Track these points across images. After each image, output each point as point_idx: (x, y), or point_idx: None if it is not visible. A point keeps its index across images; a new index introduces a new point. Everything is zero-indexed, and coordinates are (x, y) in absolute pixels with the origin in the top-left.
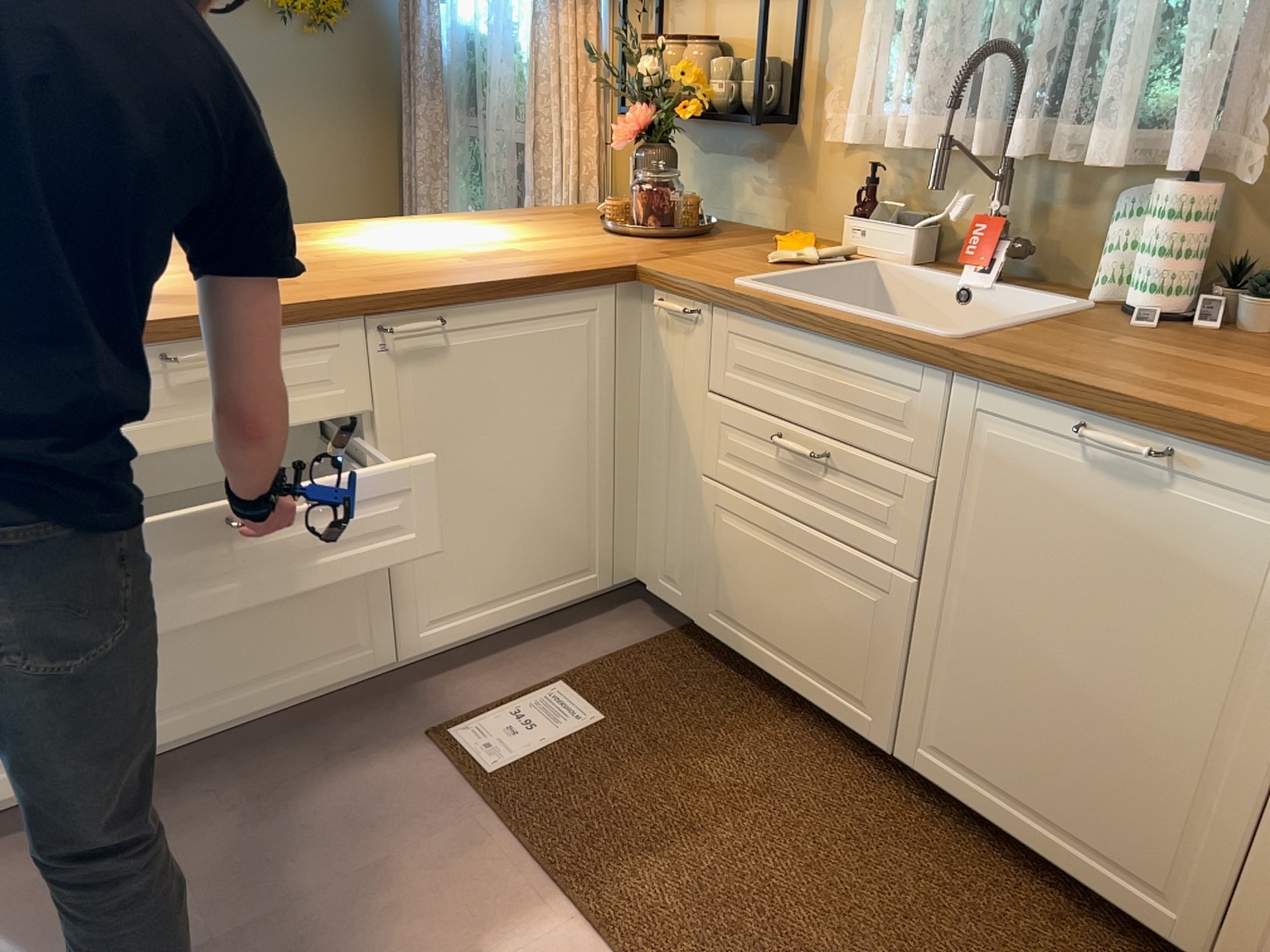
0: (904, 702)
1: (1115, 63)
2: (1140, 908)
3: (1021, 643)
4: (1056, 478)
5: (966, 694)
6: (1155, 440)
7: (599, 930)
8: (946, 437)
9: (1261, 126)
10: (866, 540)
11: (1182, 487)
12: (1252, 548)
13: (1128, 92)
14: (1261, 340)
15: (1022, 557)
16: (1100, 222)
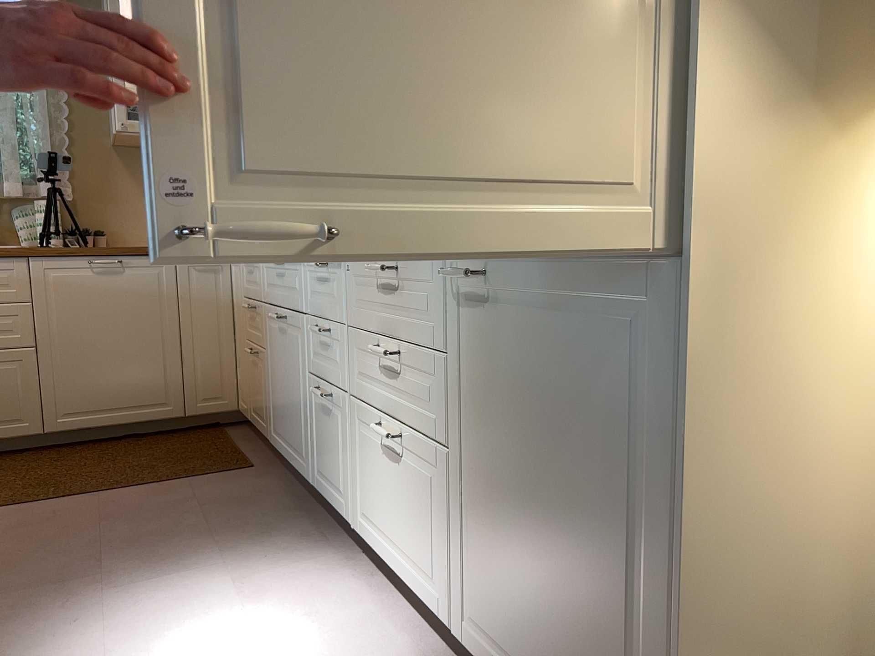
0: (42, 406)
1: (6, 159)
2: (161, 413)
3: (90, 347)
4: (85, 282)
5: (73, 381)
6: (115, 259)
7: (12, 506)
8: (32, 284)
9: (64, 182)
10: (2, 342)
11: (127, 270)
12: (152, 280)
13: (18, 168)
14: (96, 248)
15: (81, 315)
16: (8, 221)
